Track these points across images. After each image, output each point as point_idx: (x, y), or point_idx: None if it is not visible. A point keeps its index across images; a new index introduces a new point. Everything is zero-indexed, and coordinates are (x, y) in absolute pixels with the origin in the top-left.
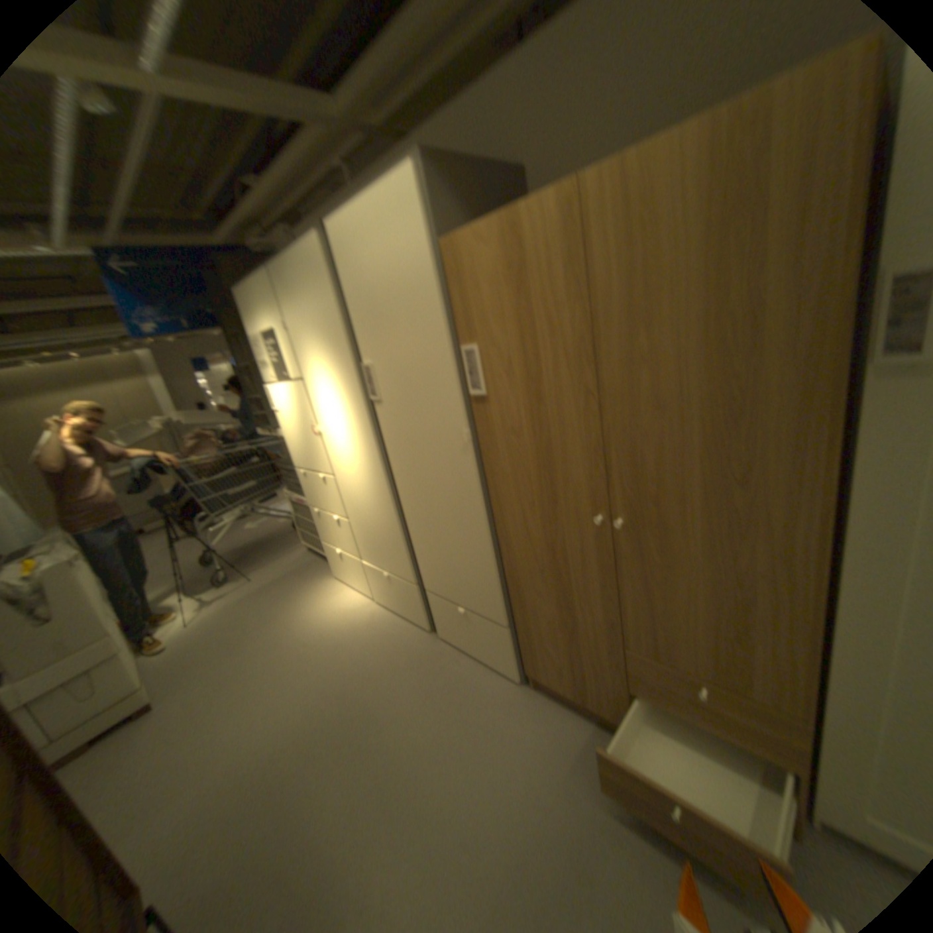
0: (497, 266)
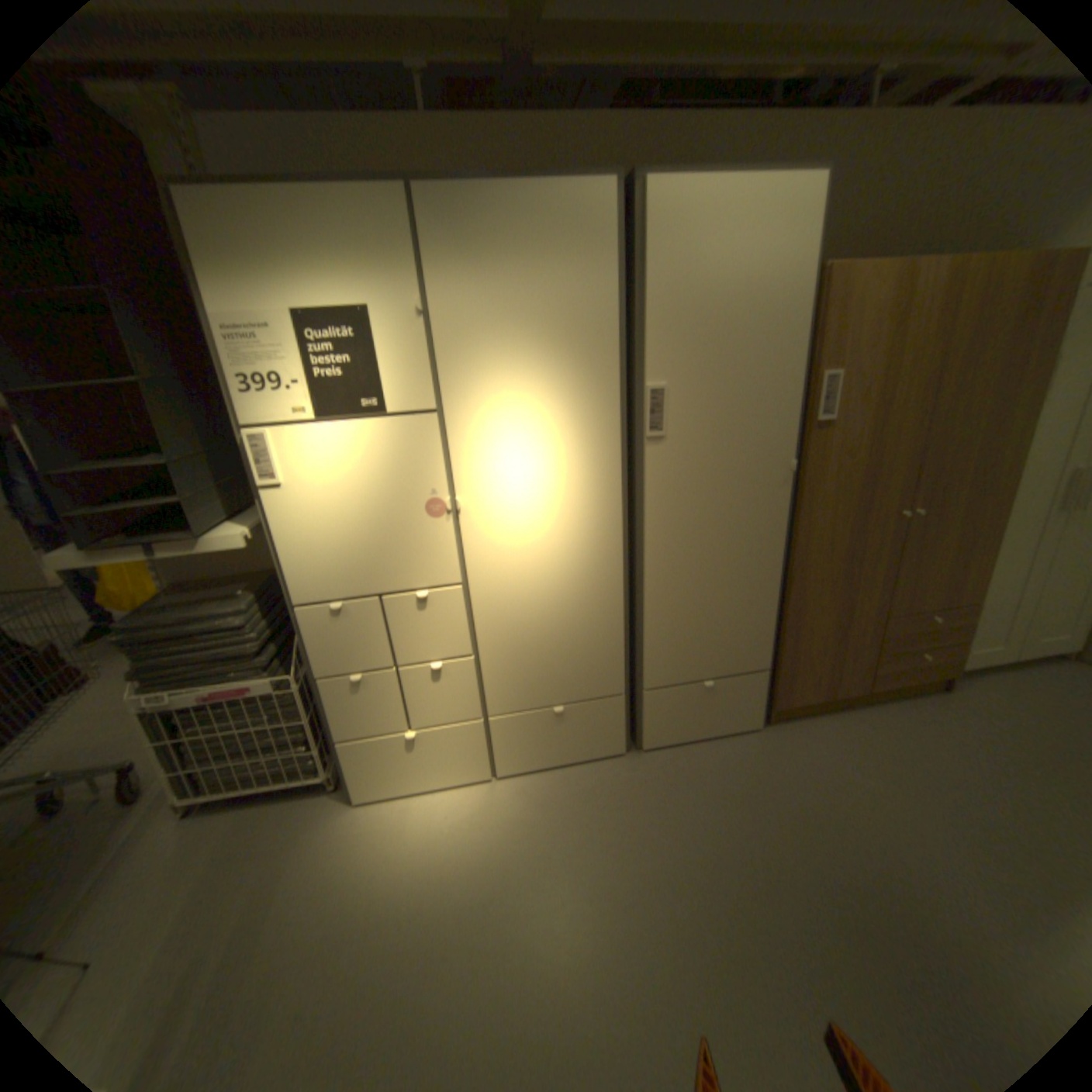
0: (889, 305)
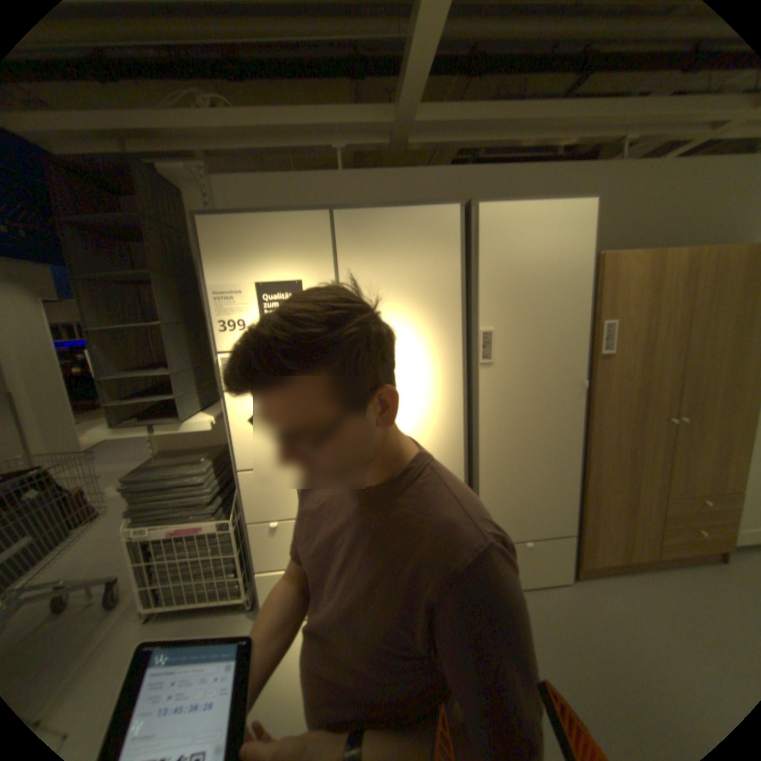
0: (647, 278)
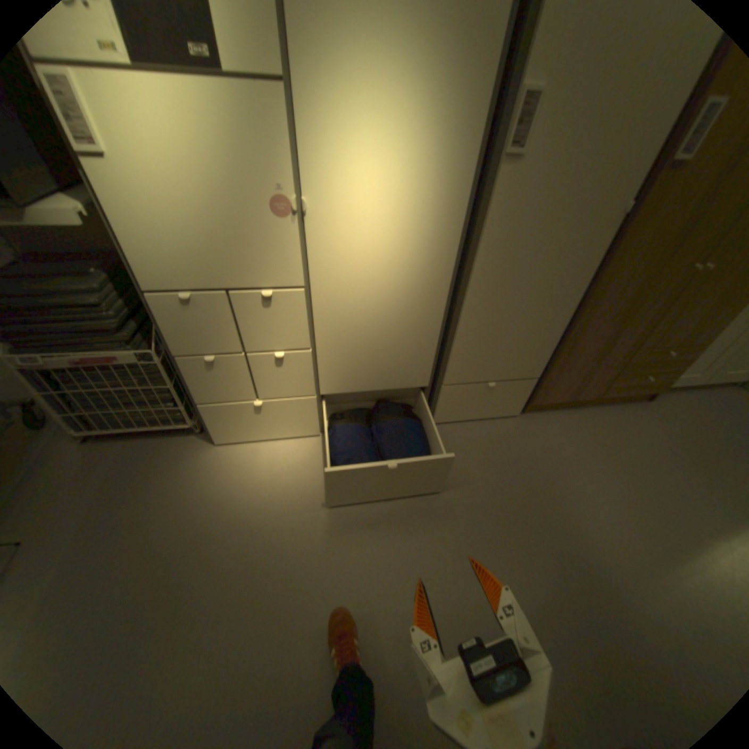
0: None
